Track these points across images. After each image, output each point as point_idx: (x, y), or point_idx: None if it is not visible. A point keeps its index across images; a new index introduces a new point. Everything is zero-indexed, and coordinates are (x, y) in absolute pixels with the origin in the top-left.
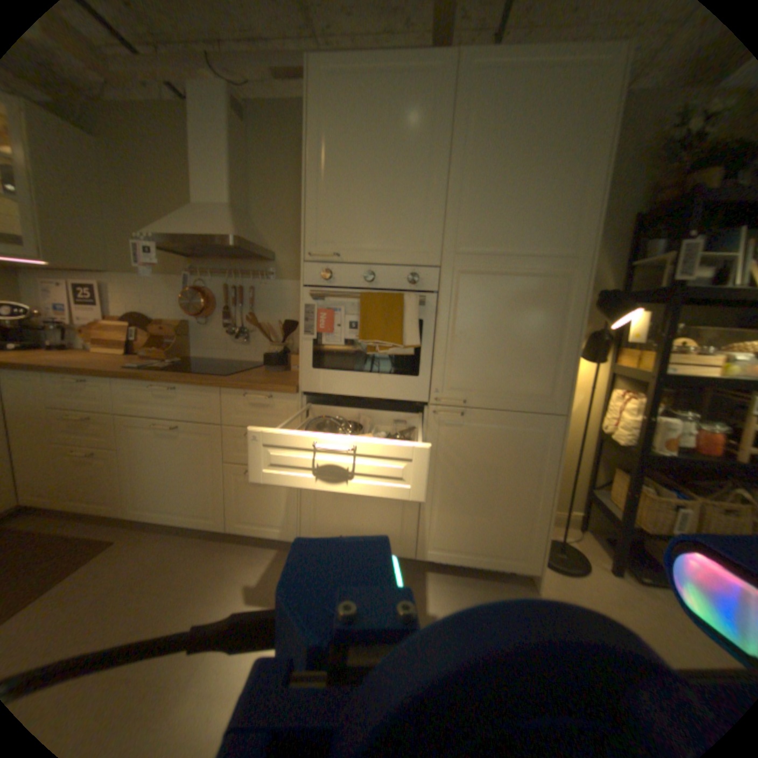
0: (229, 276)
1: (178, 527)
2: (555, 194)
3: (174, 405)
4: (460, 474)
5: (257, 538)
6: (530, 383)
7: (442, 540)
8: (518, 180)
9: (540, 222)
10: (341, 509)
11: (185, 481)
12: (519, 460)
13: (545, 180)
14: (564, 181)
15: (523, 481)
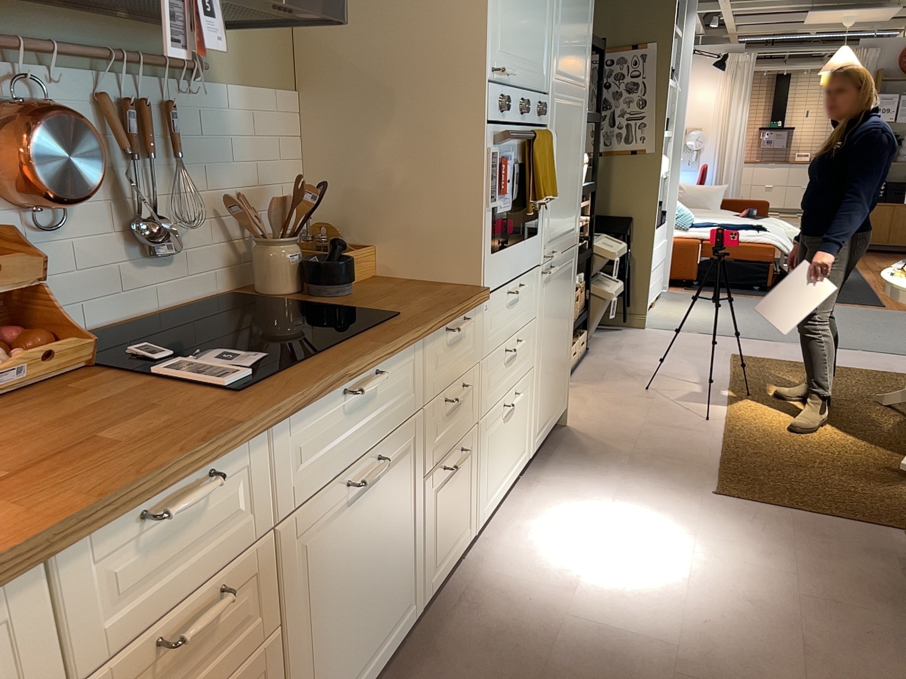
0: (107, 72)
1: (376, 672)
2: (581, 28)
3: (375, 410)
4: (548, 335)
5: (449, 569)
6: (570, 219)
7: (540, 418)
8: (573, 8)
9: (577, 54)
10: (500, 443)
11: (386, 561)
12: (565, 299)
13: (580, 13)
14: (584, 15)
15: (565, 319)
